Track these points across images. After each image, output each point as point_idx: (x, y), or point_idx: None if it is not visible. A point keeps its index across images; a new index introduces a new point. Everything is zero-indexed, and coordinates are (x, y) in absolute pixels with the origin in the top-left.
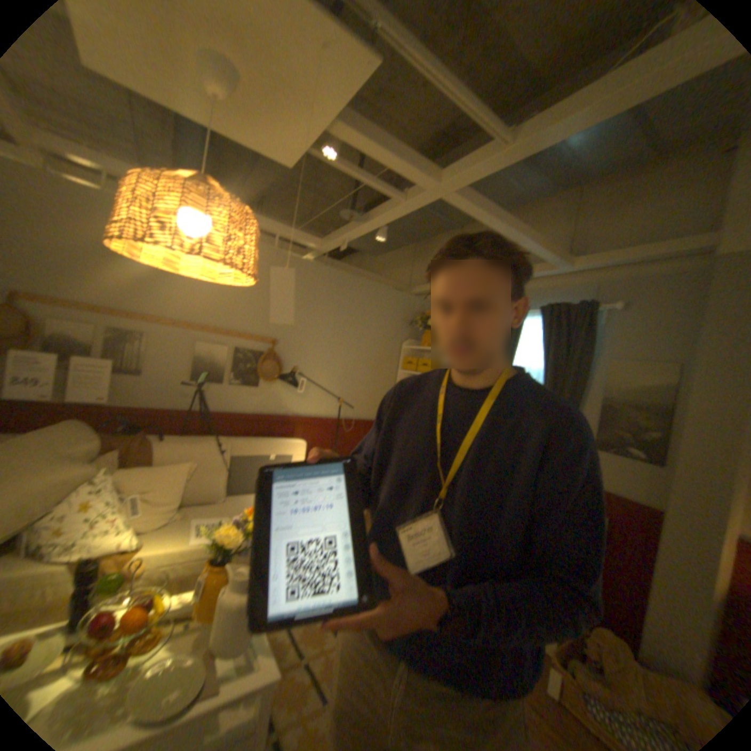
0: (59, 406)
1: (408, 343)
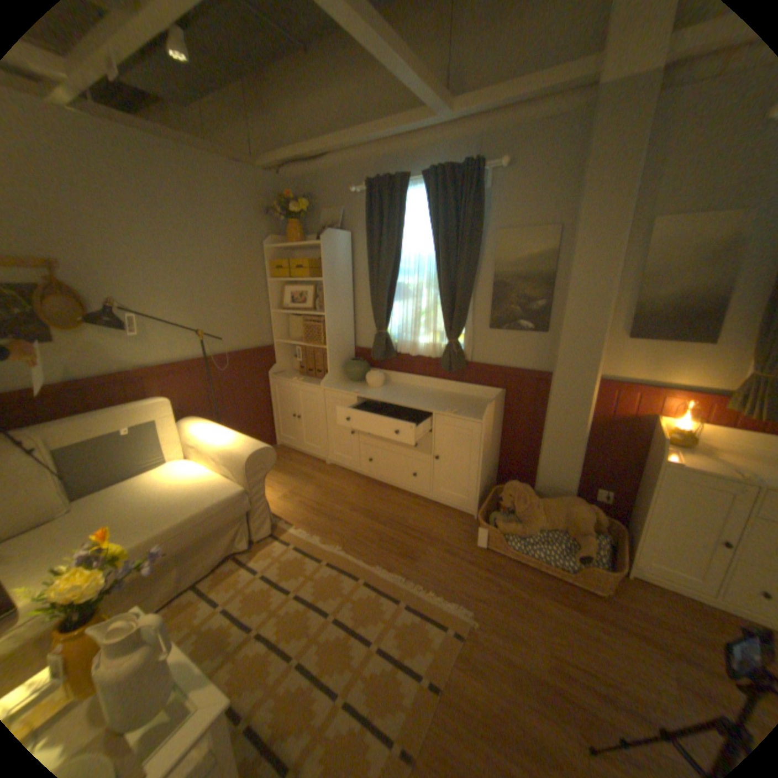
0: None
1: (270, 241)
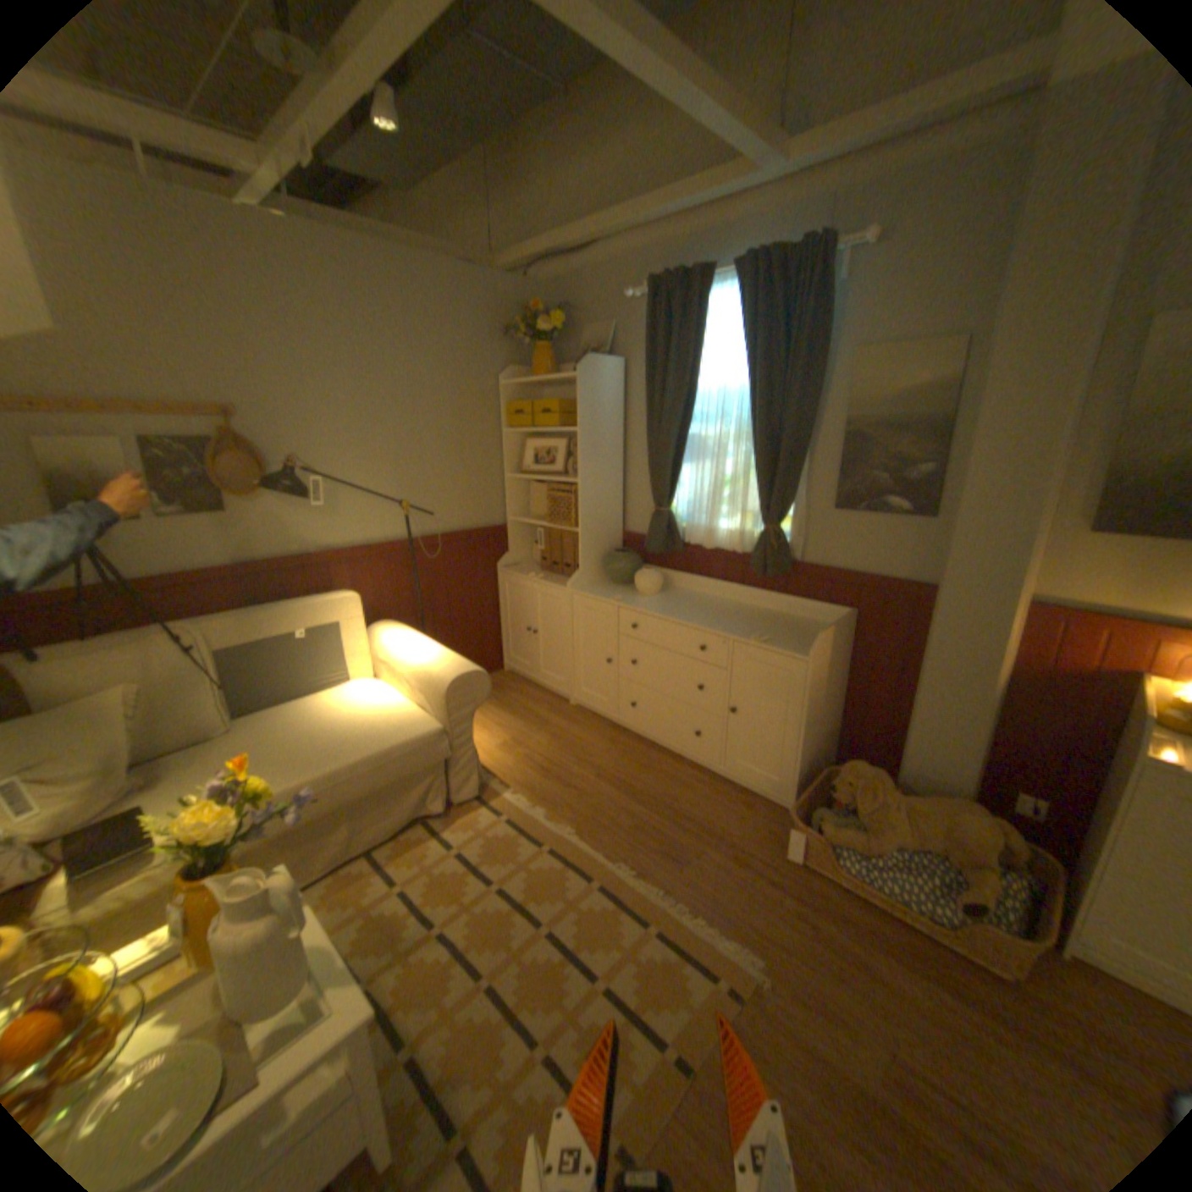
0: None
1: (509, 374)
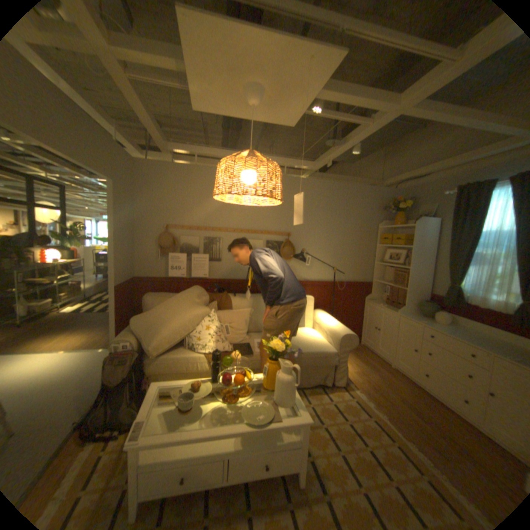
0: (188, 280)
1: (383, 223)
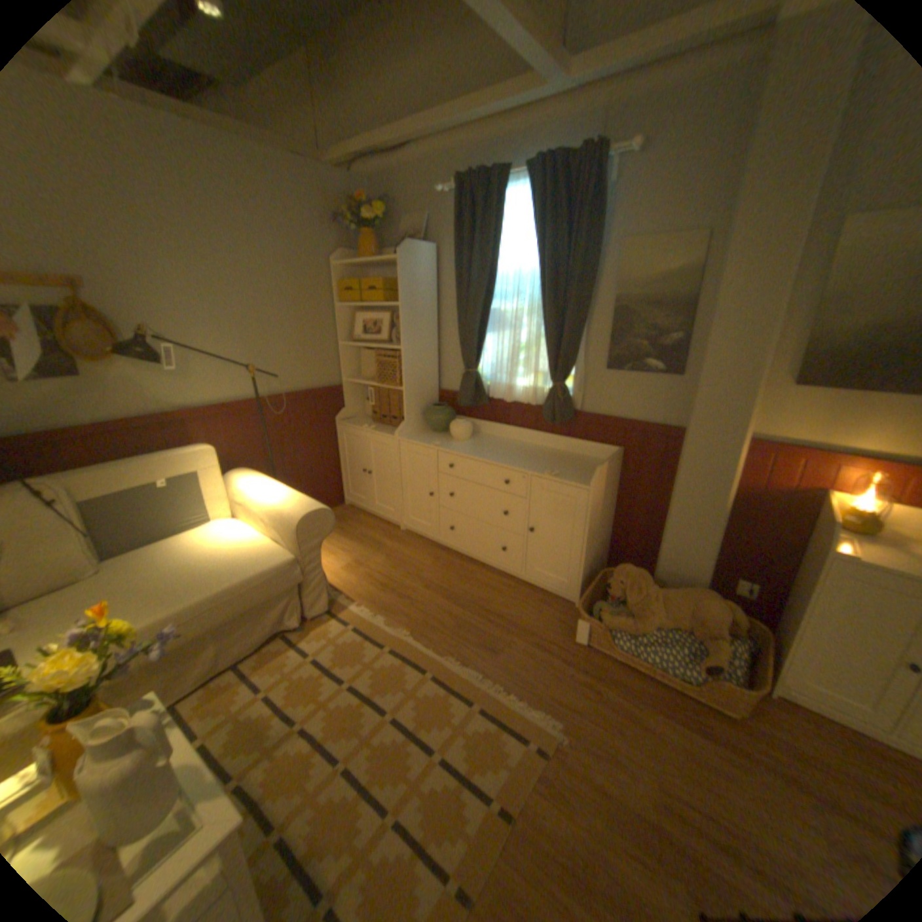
0: None
1: (339, 256)
